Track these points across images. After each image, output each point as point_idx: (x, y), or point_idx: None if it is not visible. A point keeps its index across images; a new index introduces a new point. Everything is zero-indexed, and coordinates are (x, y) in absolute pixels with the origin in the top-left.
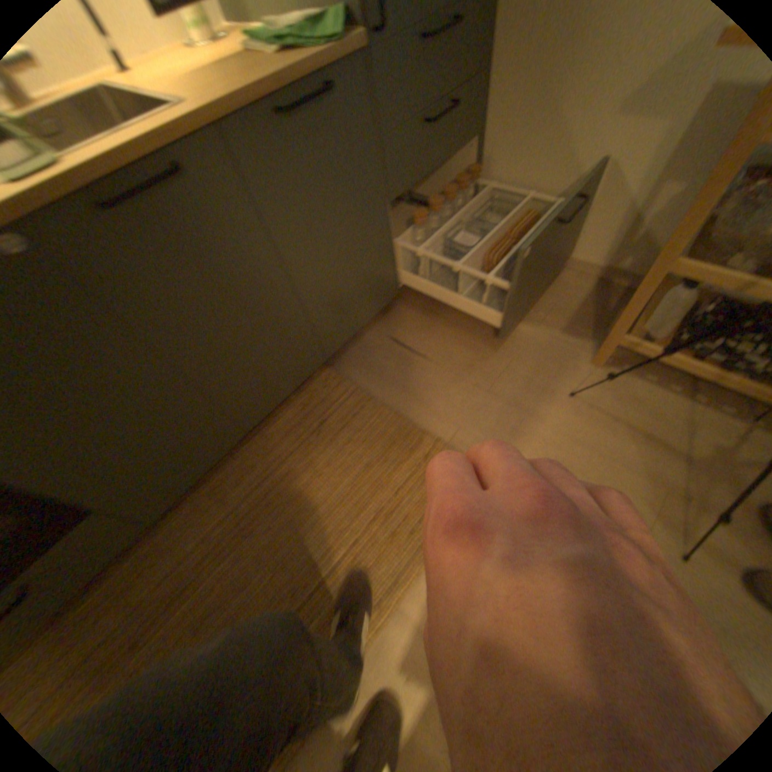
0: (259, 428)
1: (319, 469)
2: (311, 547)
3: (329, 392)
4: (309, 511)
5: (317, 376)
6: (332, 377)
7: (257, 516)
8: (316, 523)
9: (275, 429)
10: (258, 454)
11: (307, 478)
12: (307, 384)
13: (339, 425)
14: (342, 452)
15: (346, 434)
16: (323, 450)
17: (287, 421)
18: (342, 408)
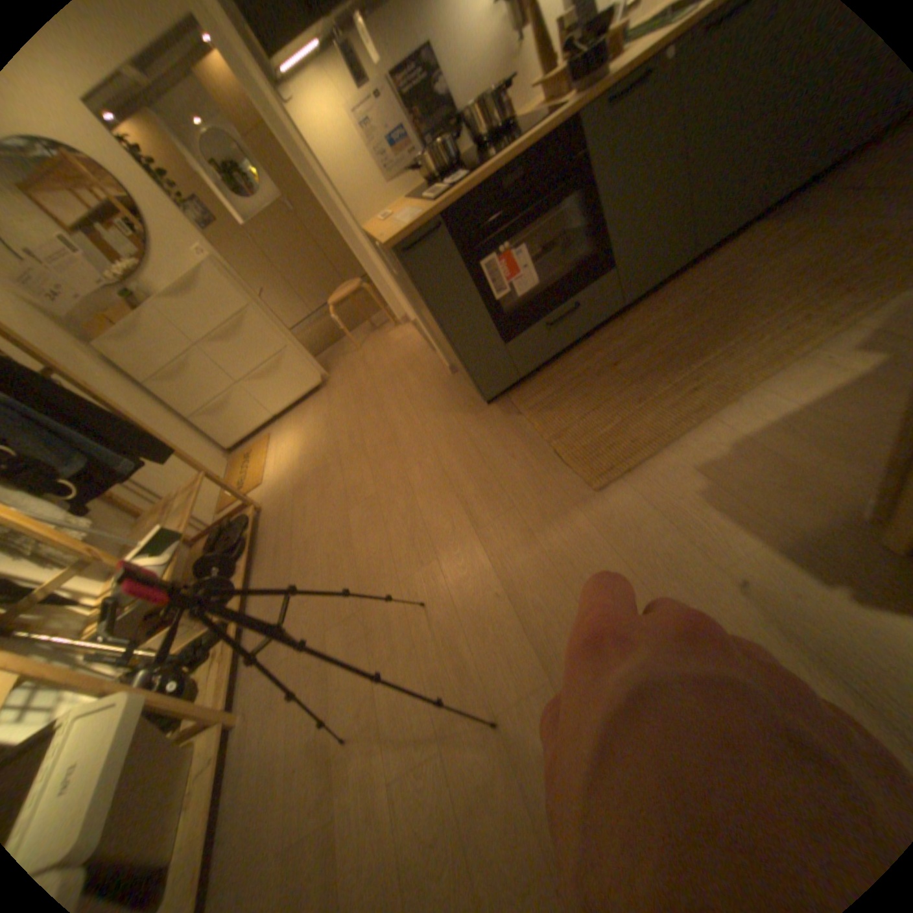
0: (696, 266)
1: (759, 273)
2: (755, 309)
3: (766, 234)
4: (751, 294)
5: (752, 228)
6: (769, 225)
7: (701, 304)
8: (759, 298)
9: (712, 263)
10: (697, 277)
11: (747, 280)
12: (741, 235)
13: (778, 248)
14: (783, 261)
15: (787, 251)
16: (763, 264)
17: (722, 257)
18: (782, 239)
